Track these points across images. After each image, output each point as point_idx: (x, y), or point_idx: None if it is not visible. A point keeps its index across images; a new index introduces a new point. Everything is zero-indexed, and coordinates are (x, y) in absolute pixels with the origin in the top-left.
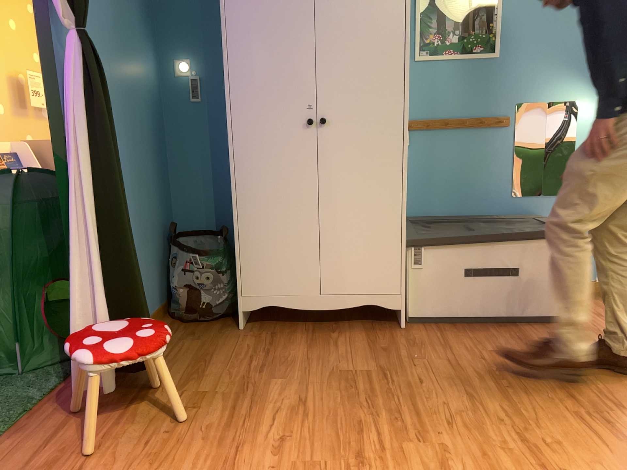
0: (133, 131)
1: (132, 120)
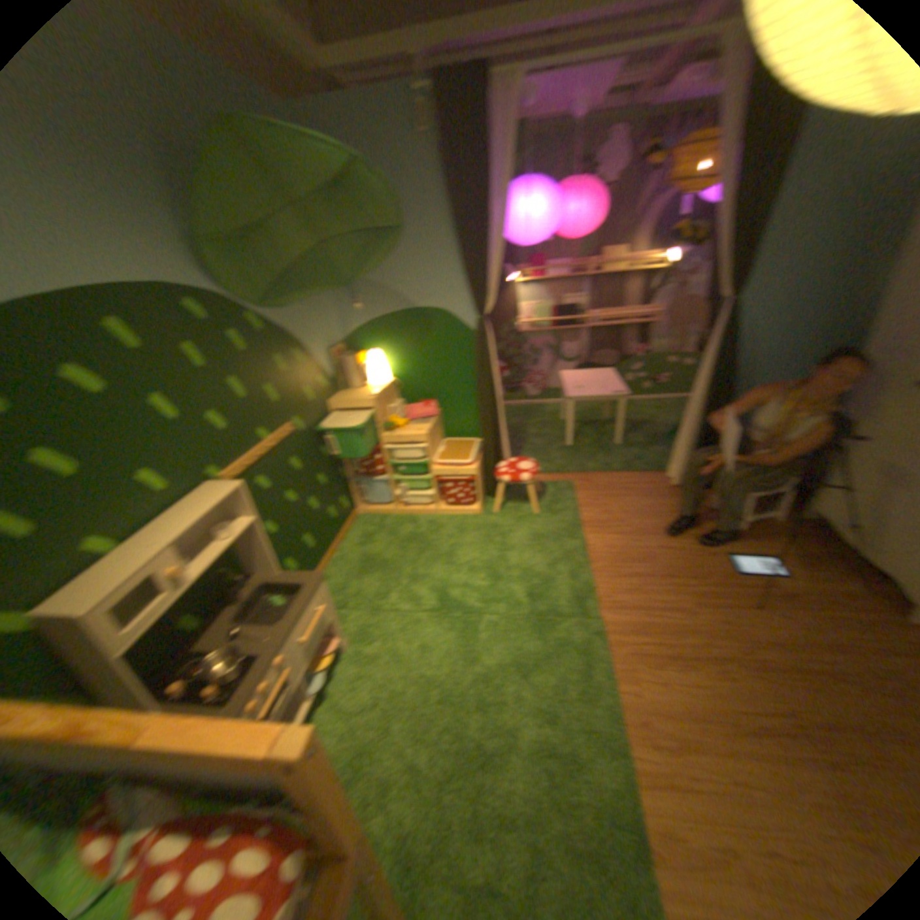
0: (816, 345)
1: (818, 337)
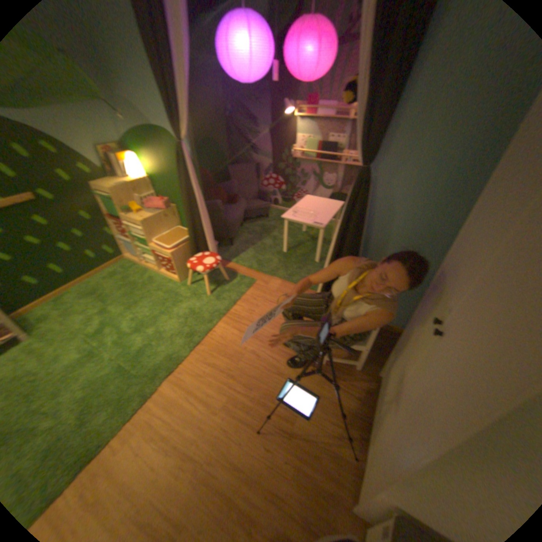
0: (450, 234)
1: (455, 226)
